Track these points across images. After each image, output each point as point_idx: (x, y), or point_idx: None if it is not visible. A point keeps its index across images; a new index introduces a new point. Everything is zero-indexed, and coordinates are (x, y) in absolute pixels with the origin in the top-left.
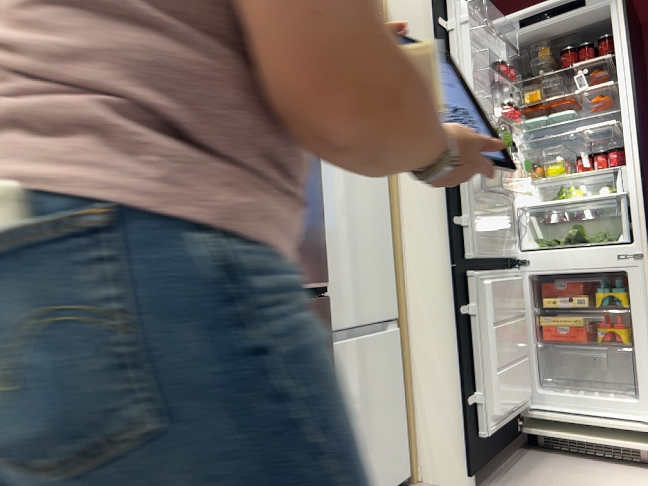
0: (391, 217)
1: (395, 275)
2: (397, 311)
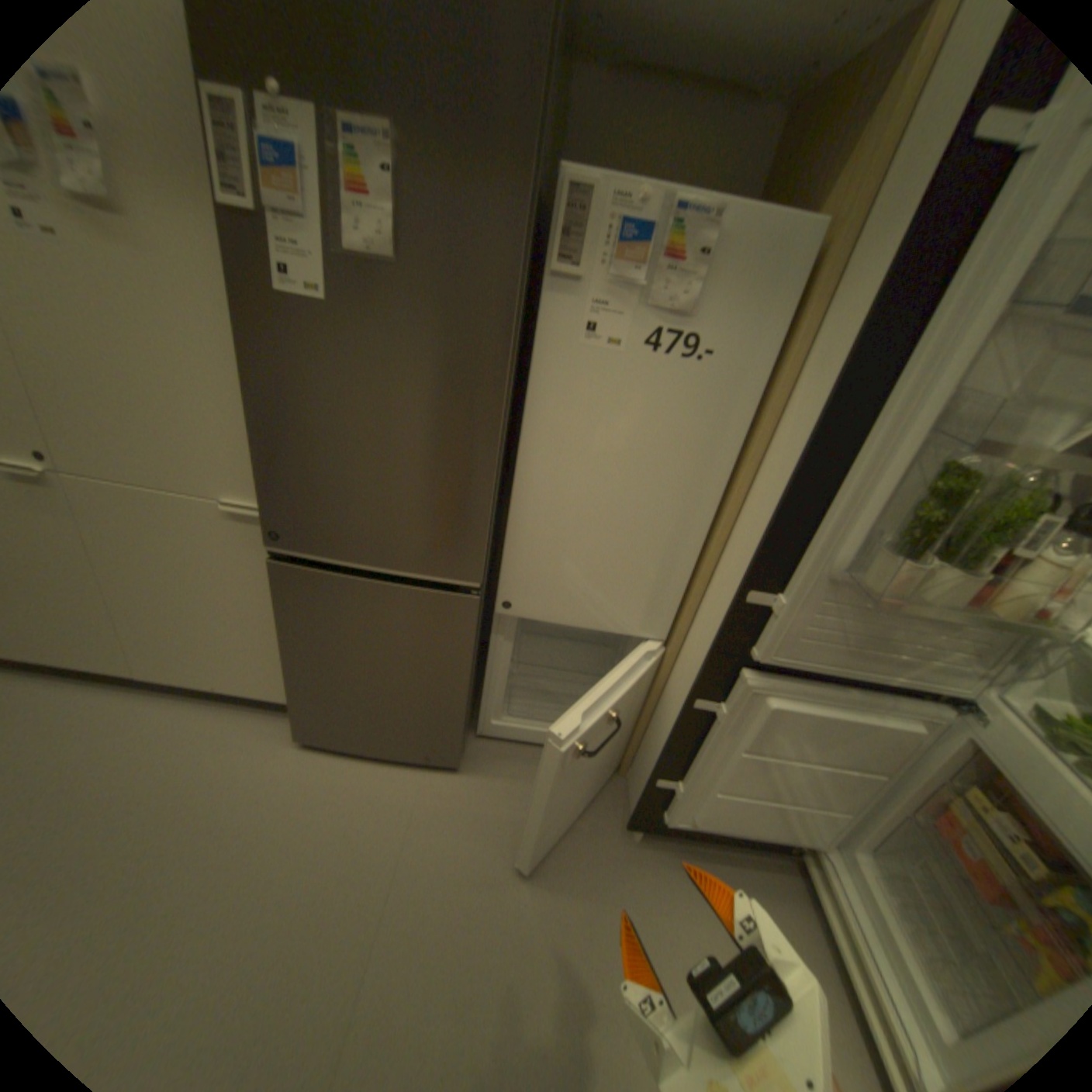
0: (718, 519)
1: (688, 592)
2: (673, 630)
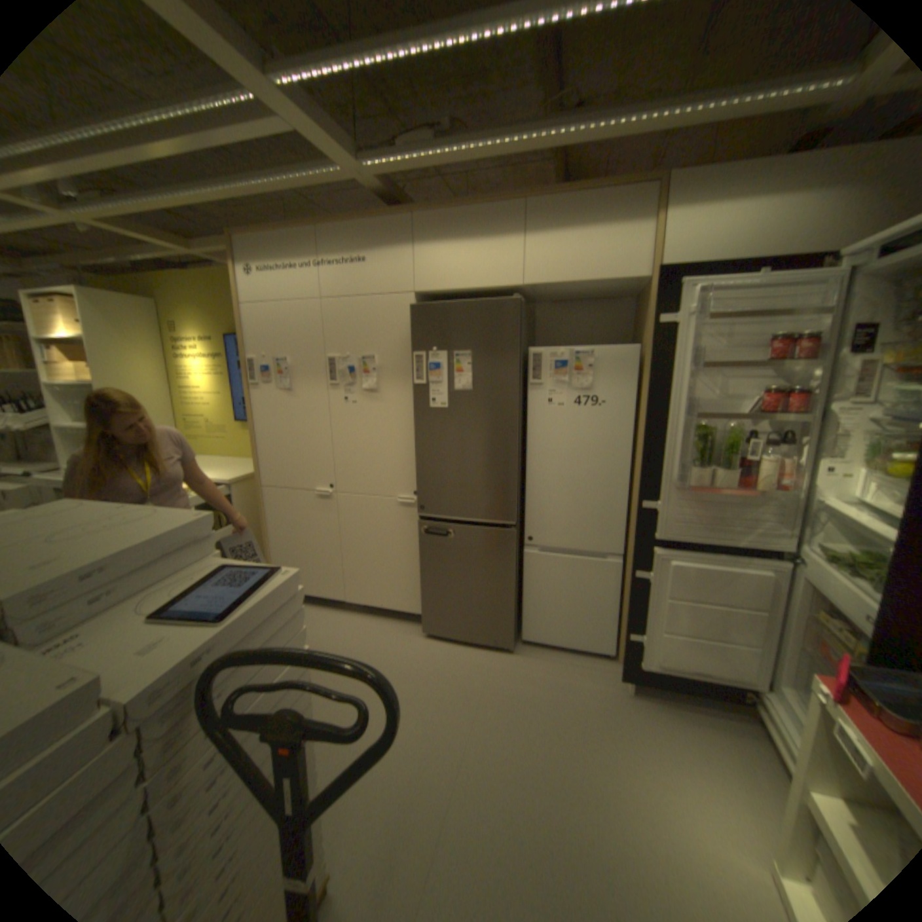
0: (634, 479)
1: (630, 524)
2: (628, 549)
